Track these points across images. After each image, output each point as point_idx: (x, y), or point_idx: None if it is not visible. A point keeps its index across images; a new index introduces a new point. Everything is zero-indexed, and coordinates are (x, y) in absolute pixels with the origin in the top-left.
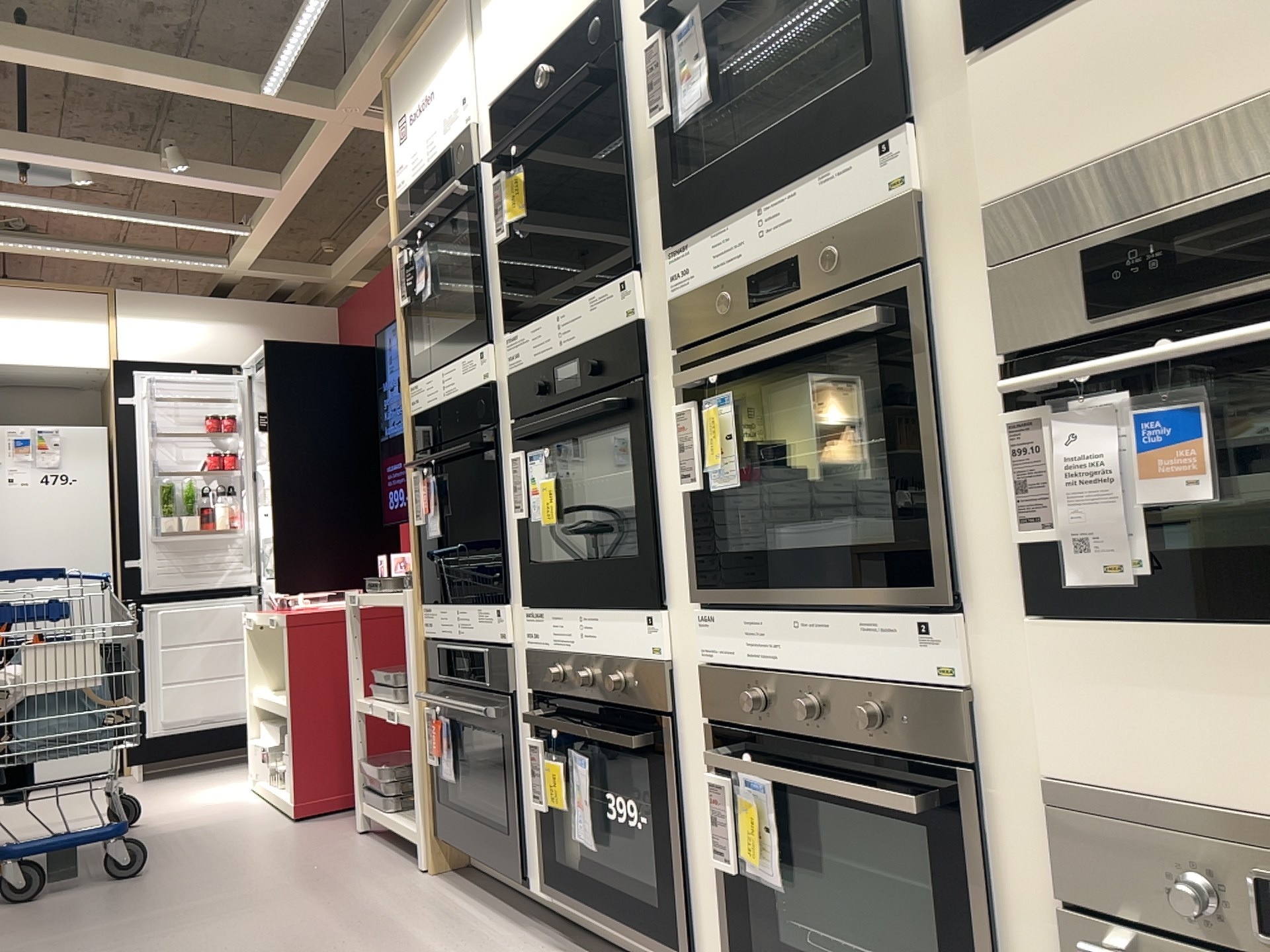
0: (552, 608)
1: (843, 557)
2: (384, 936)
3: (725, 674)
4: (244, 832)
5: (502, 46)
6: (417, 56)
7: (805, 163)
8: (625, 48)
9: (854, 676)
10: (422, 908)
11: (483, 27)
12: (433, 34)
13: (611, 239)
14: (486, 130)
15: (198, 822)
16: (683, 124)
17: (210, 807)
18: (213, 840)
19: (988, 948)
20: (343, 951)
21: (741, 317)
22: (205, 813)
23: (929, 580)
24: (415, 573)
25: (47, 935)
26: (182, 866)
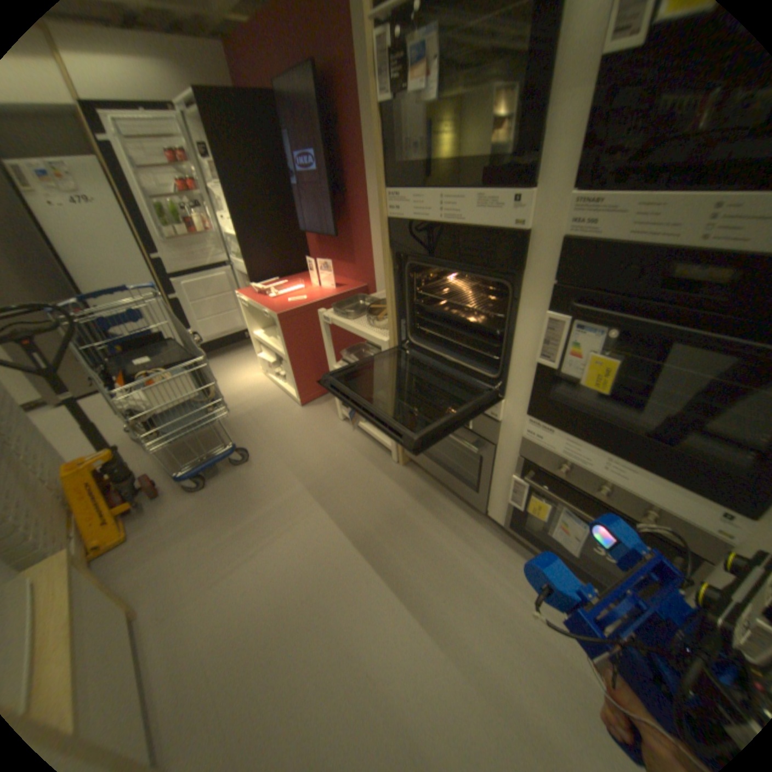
0: (569, 434)
1: None
2: (412, 533)
3: None
4: (281, 419)
5: None
6: None
7: None
8: None
9: None
10: (416, 504)
11: None
12: None
13: None
14: None
15: (253, 409)
16: None
17: (251, 393)
18: (269, 427)
19: None
20: (398, 550)
21: None
22: (252, 399)
23: None
24: (392, 334)
25: (228, 529)
26: (266, 454)
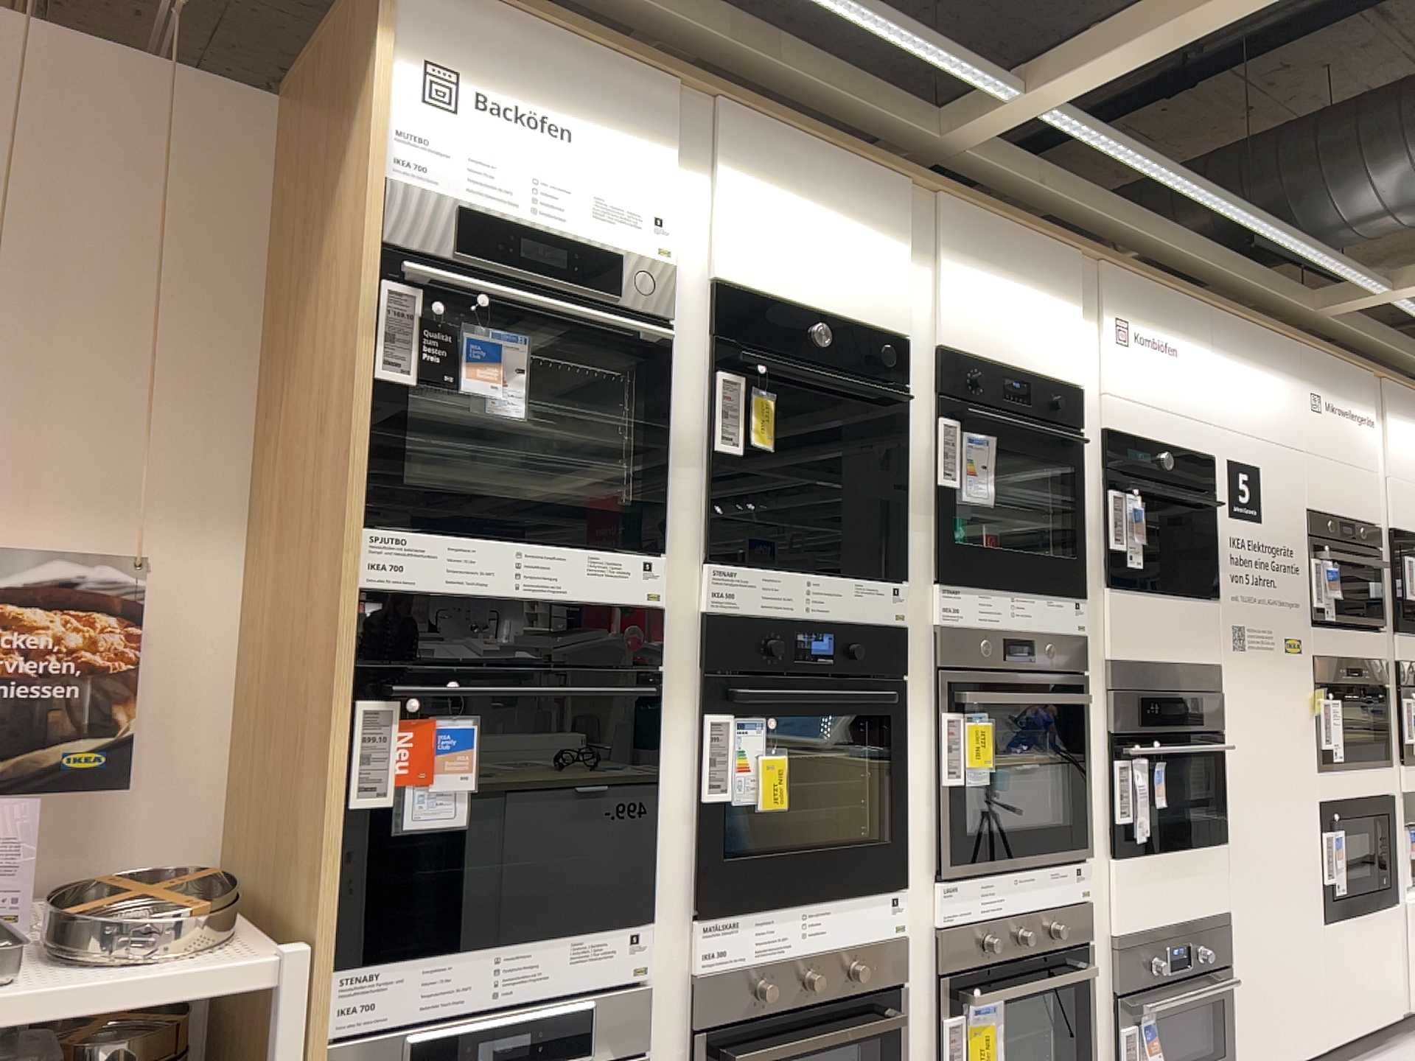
0: (753, 910)
1: (1044, 833)
2: None
3: (963, 929)
4: None
5: (760, 241)
6: (533, 39)
7: (1037, 586)
8: (909, 394)
9: (1041, 907)
10: None
11: (725, 184)
12: (594, 64)
13: (852, 533)
14: (693, 292)
15: None
16: (955, 497)
17: None
18: None
19: (1088, 1037)
20: None
21: (995, 664)
22: None
23: (1082, 843)
24: (330, 904)
25: None
26: None
